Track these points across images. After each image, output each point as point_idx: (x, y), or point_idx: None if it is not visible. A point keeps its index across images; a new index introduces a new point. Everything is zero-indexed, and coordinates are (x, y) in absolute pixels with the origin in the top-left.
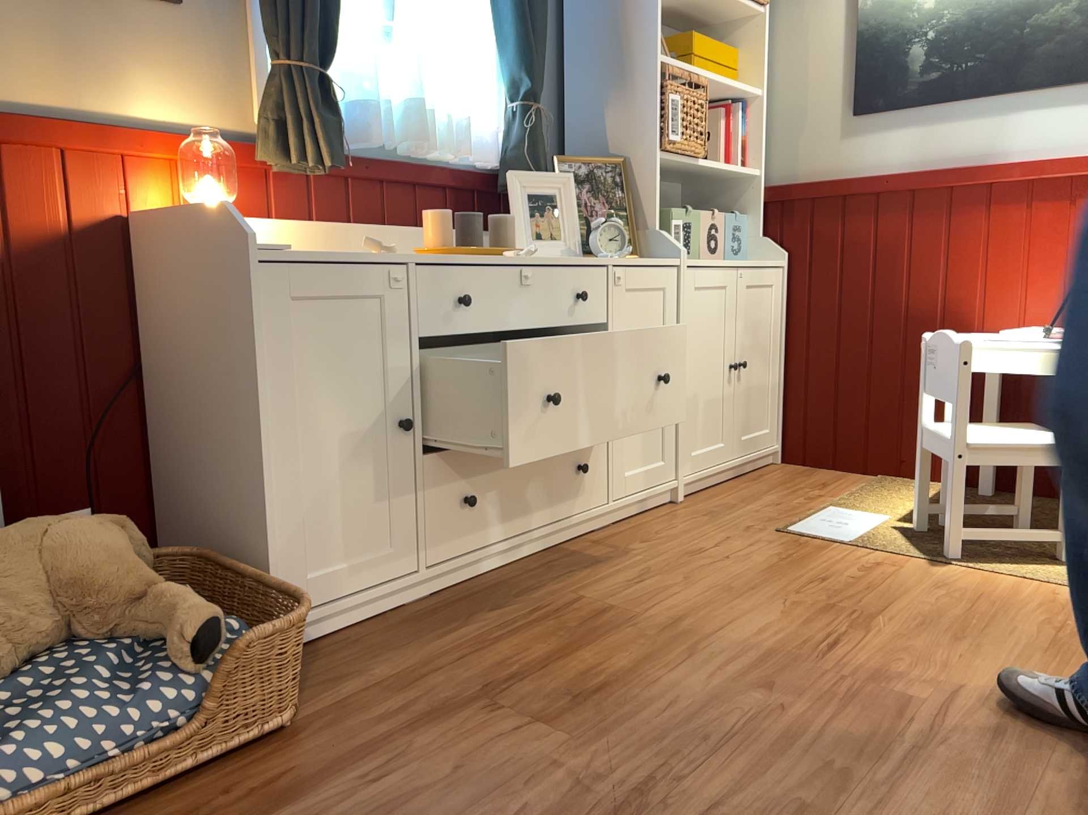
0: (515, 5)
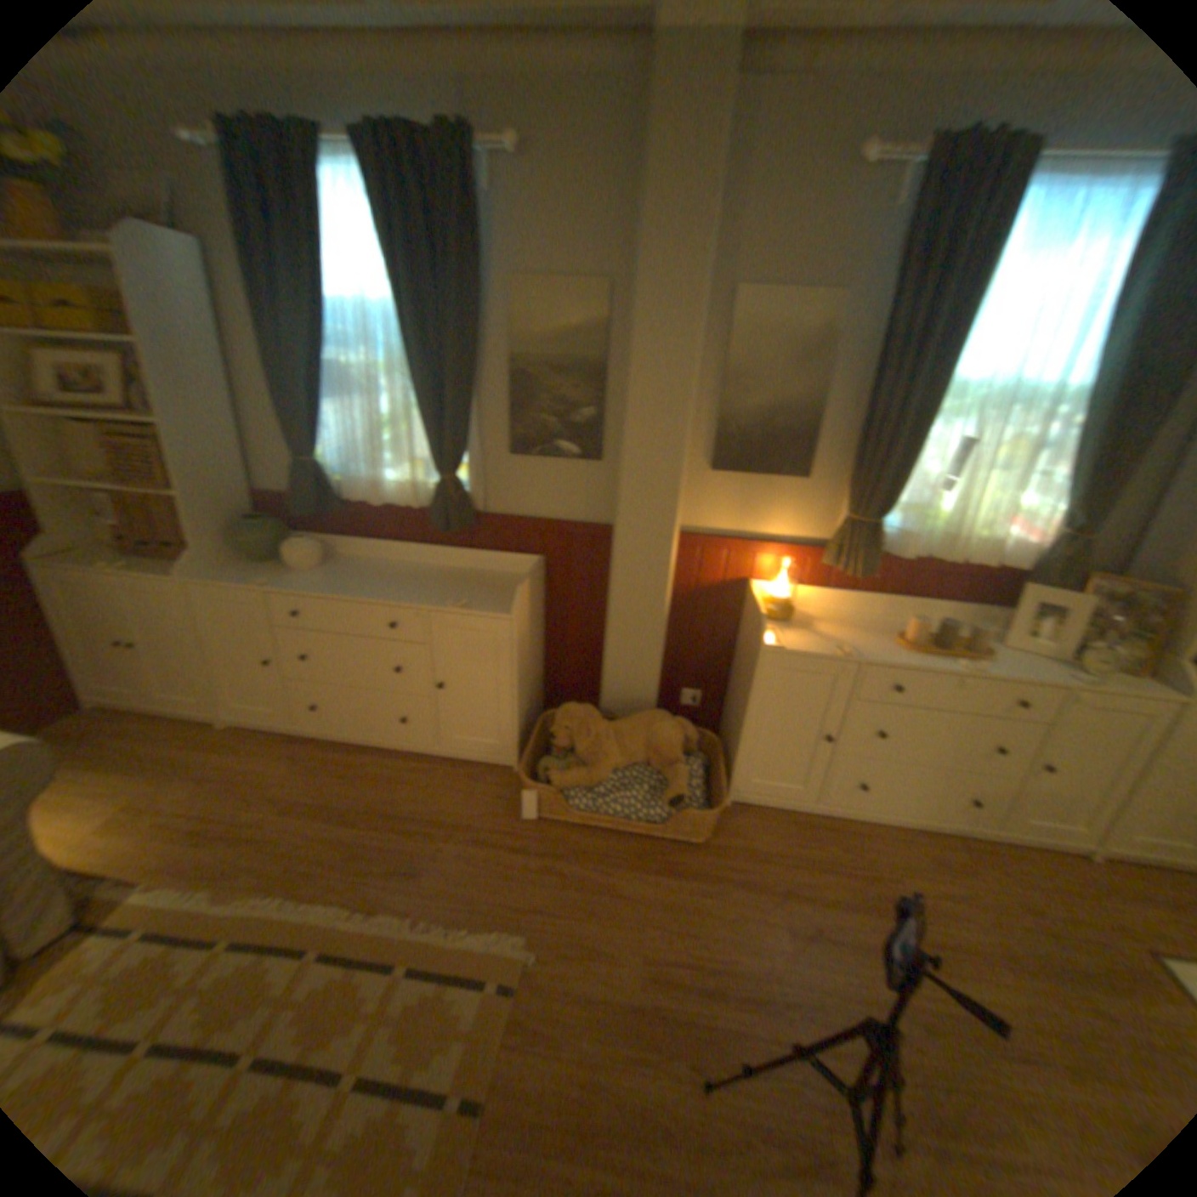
0: (1091, 463)
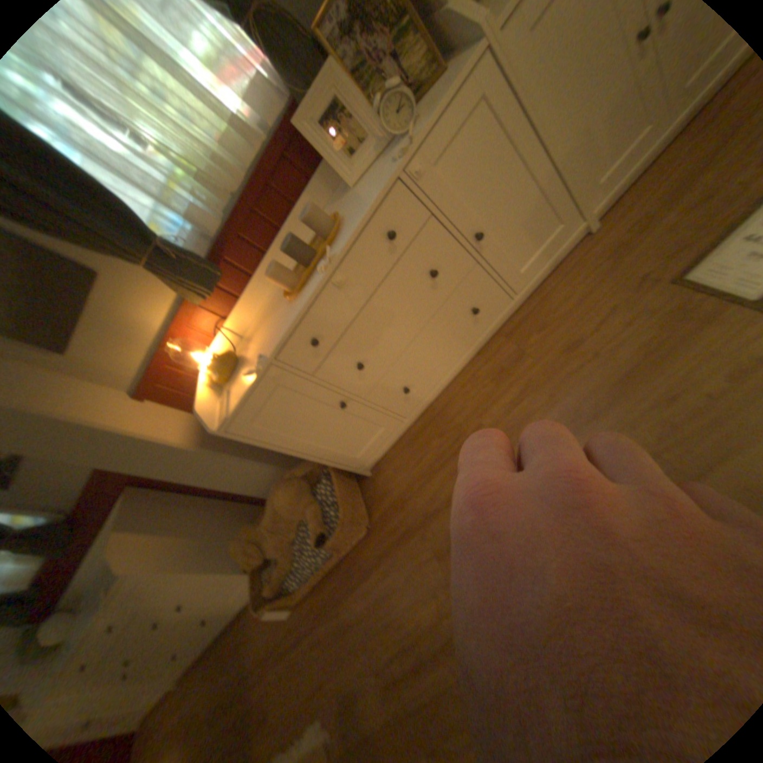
0: None
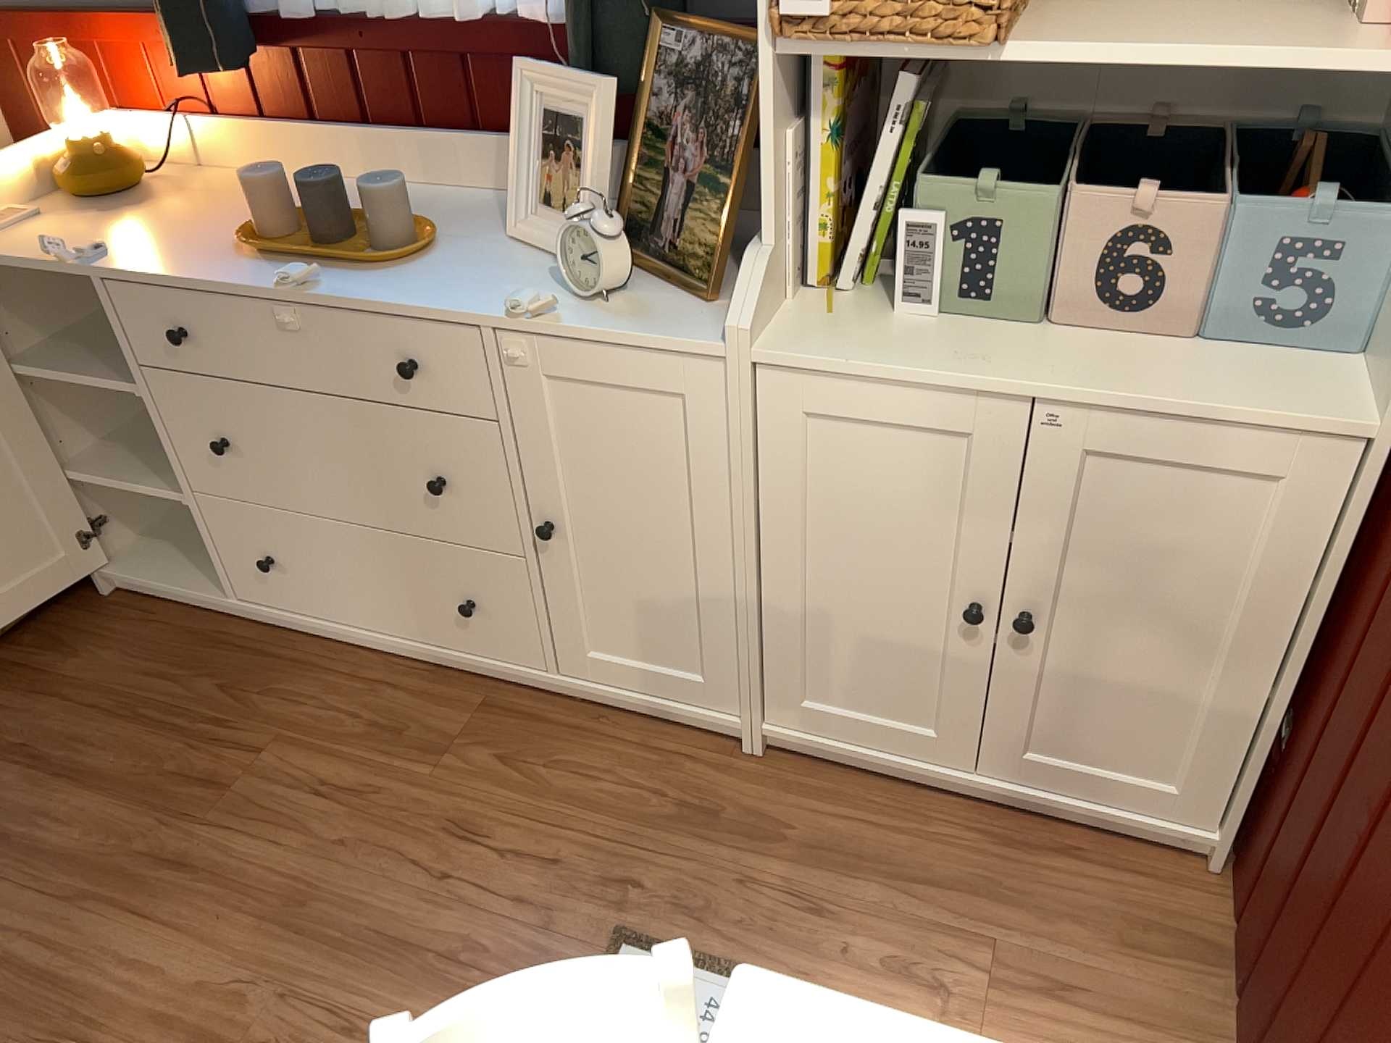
0: None
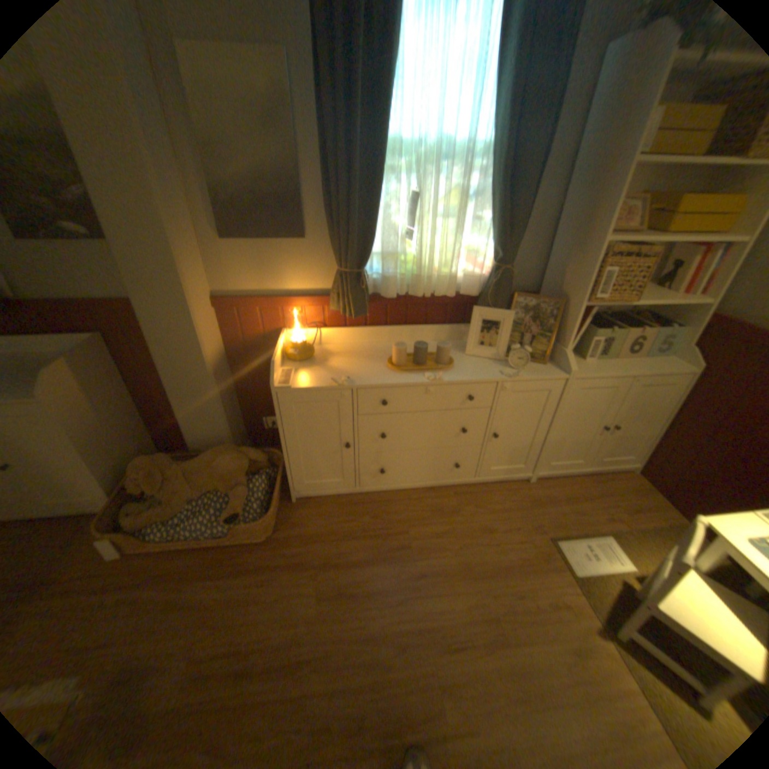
0: (499, 205)
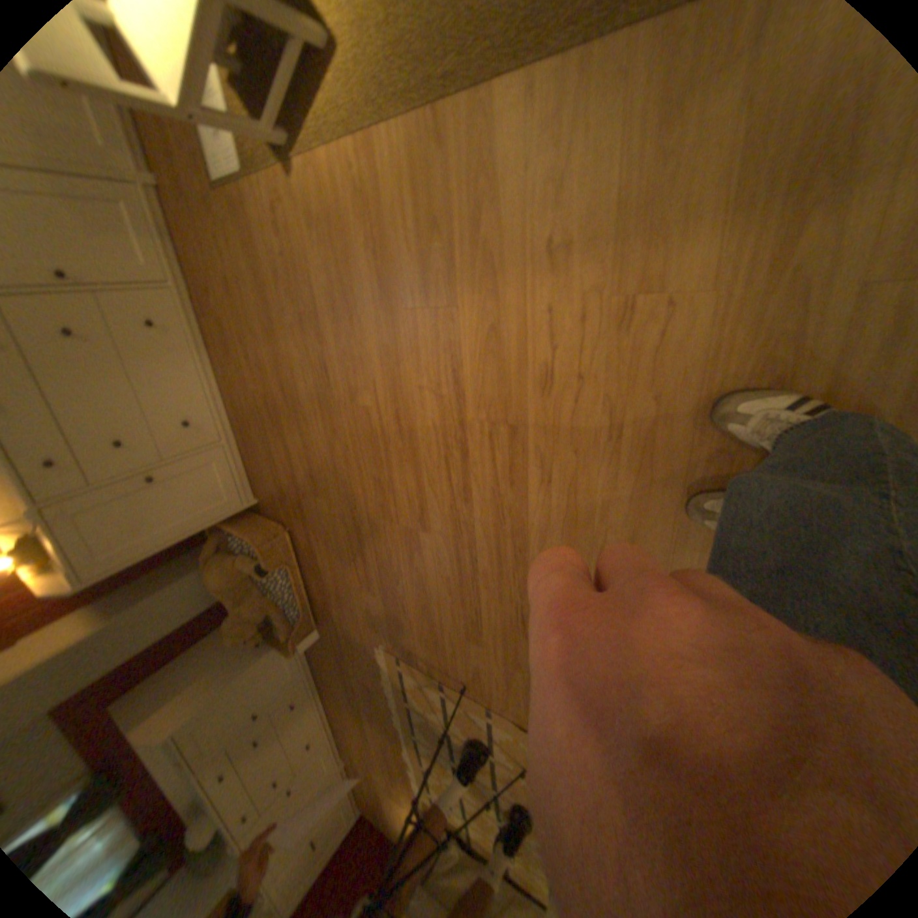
0: None
